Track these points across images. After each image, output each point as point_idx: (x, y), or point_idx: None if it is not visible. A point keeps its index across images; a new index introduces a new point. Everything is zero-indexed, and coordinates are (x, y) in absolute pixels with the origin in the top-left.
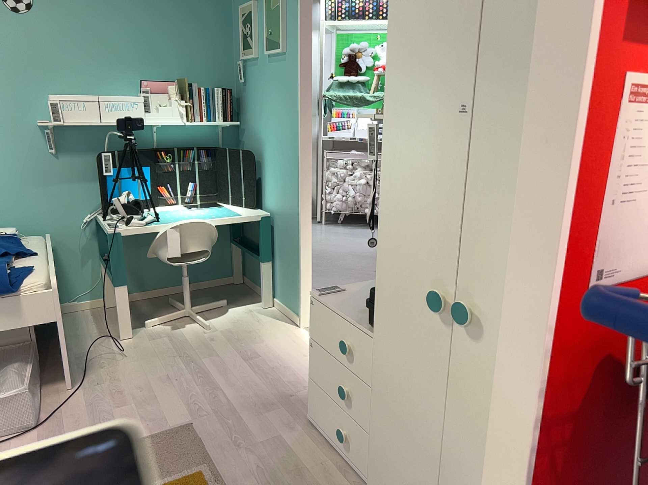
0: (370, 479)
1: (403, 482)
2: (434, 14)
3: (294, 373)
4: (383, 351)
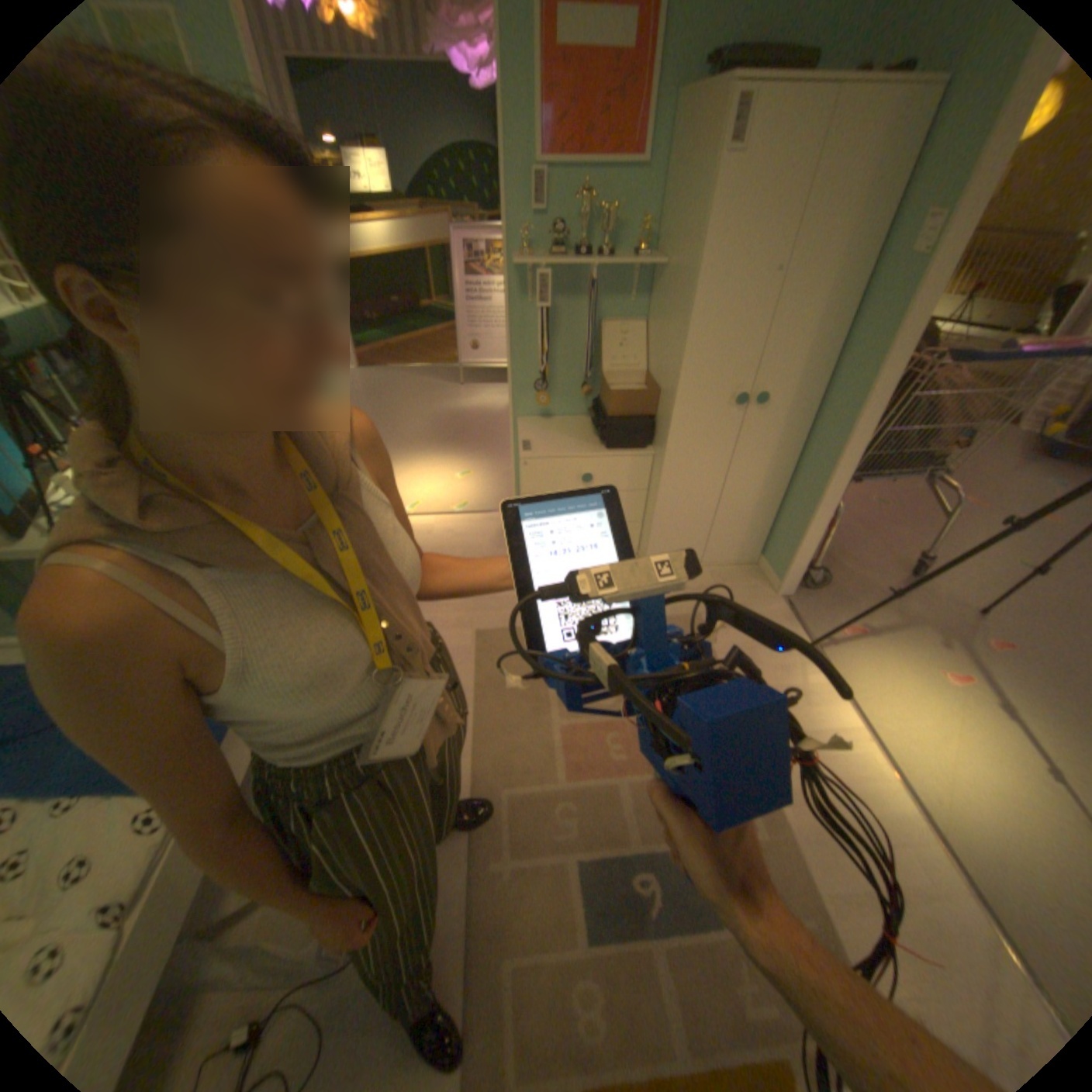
0: (650, 537)
1: (685, 519)
2: (764, 199)
3: (450, 546)
4: (675, 452)
